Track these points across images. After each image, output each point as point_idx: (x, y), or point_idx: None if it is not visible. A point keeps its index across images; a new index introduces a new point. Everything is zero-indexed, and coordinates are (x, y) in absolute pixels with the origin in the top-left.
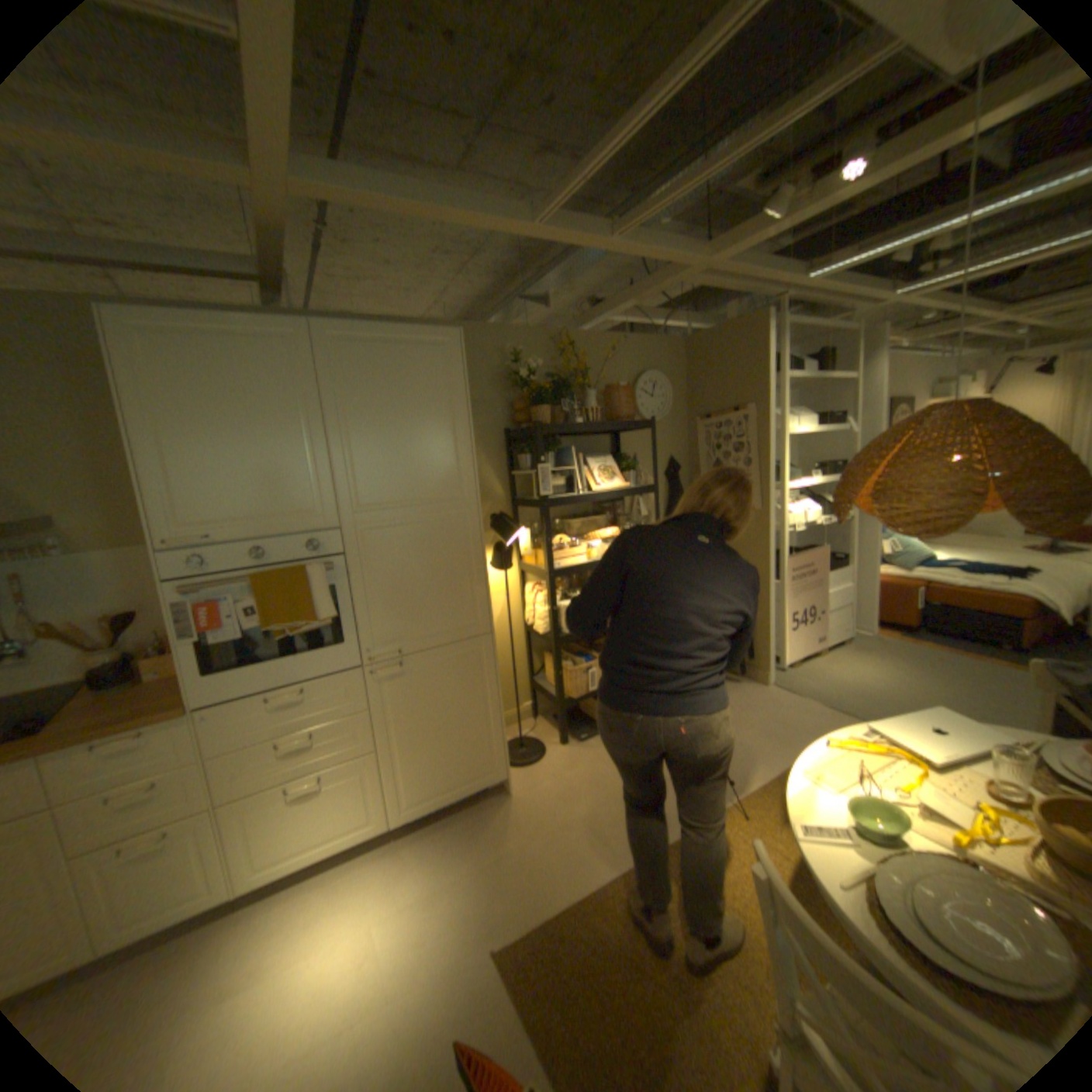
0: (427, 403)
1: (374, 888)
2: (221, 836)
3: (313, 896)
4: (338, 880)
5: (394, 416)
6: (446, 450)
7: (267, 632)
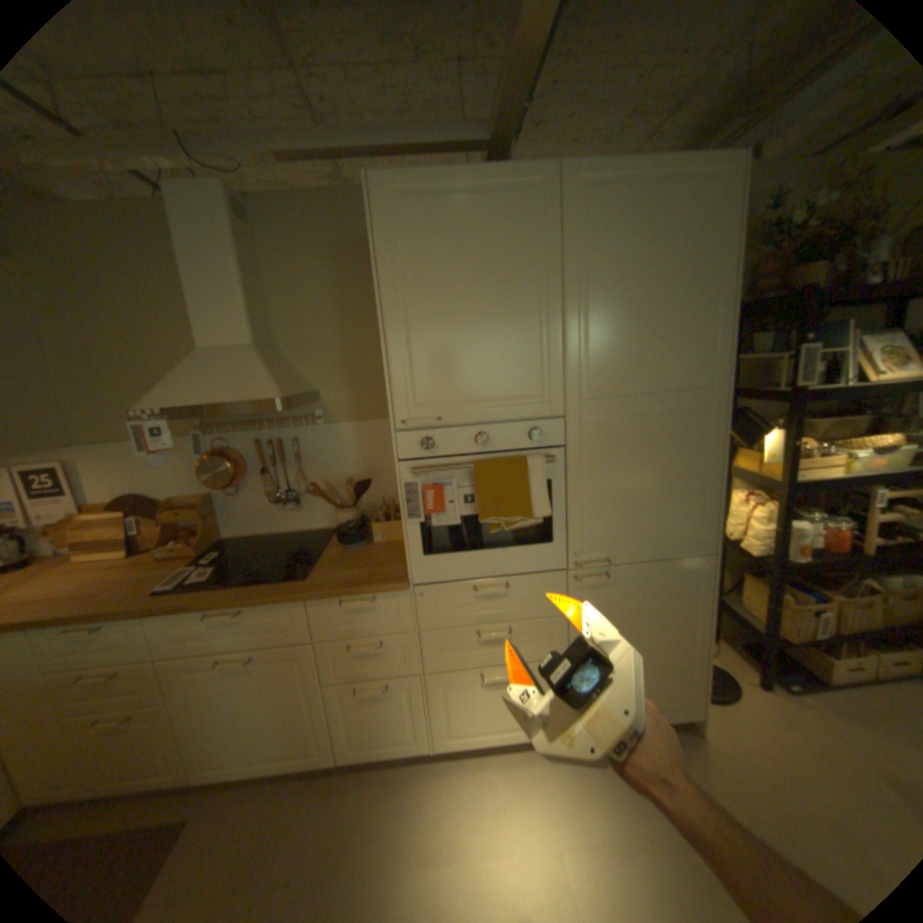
0: (687, 260)
1: (559, 800)
2: (428, 701)
3: (500, 780)
4: (522, 771)
5: (644, 279)
6: (702, 322)
7: (486, 522)
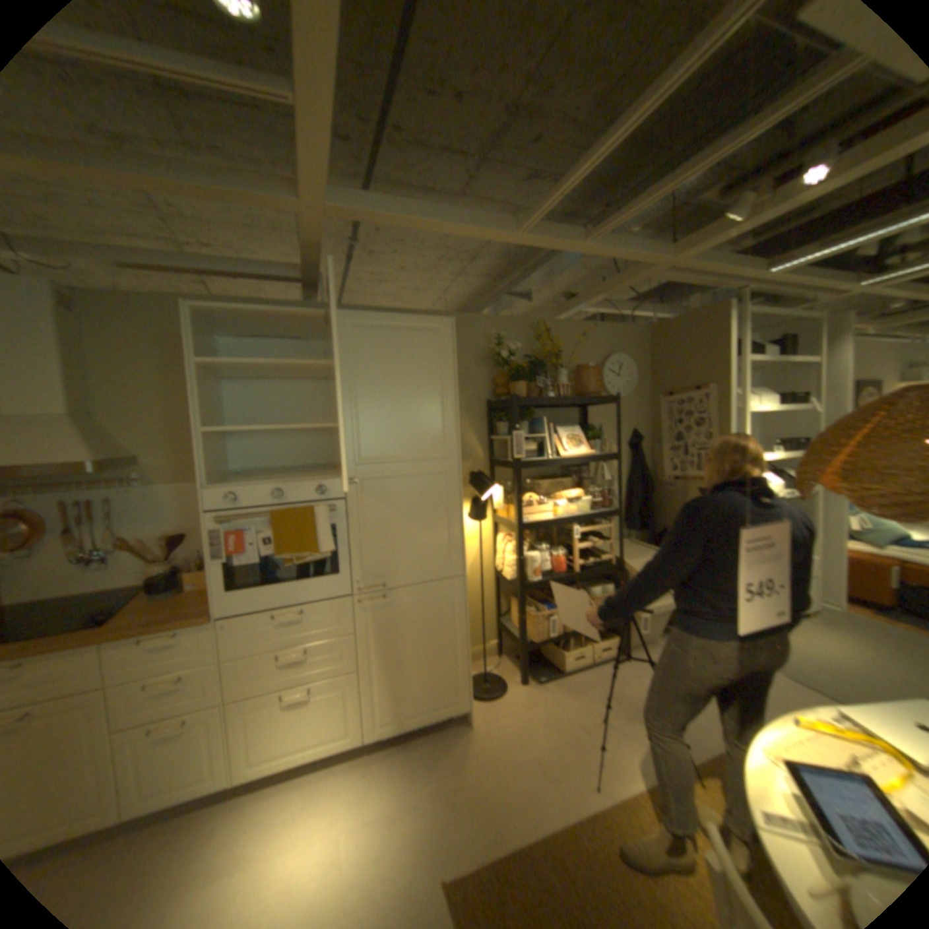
0: (422, 378)
1: (346, 799)
2: (228, 731)
3: (296, 797)
4: (318, 786)
5: (395, 388)
6: (436, 417)
7: (280, 560)
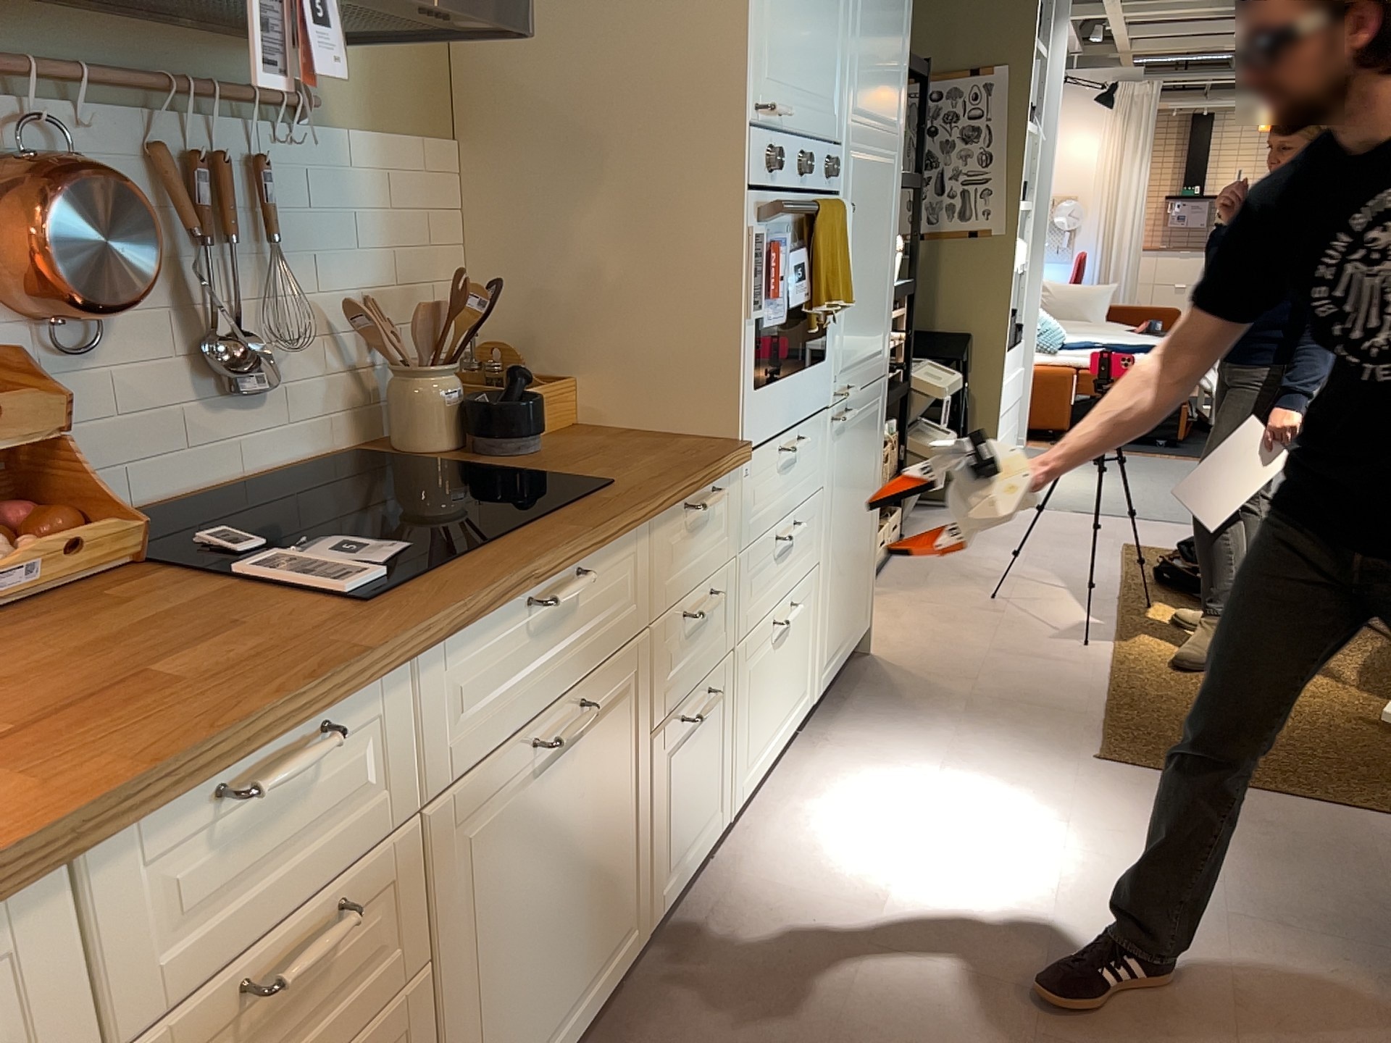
0: None
1: (865, 769)
2: (736, 700)
3: (797, 803)
4: (800, 781)
5: None
6: (901, 43)
7: (817, 312)
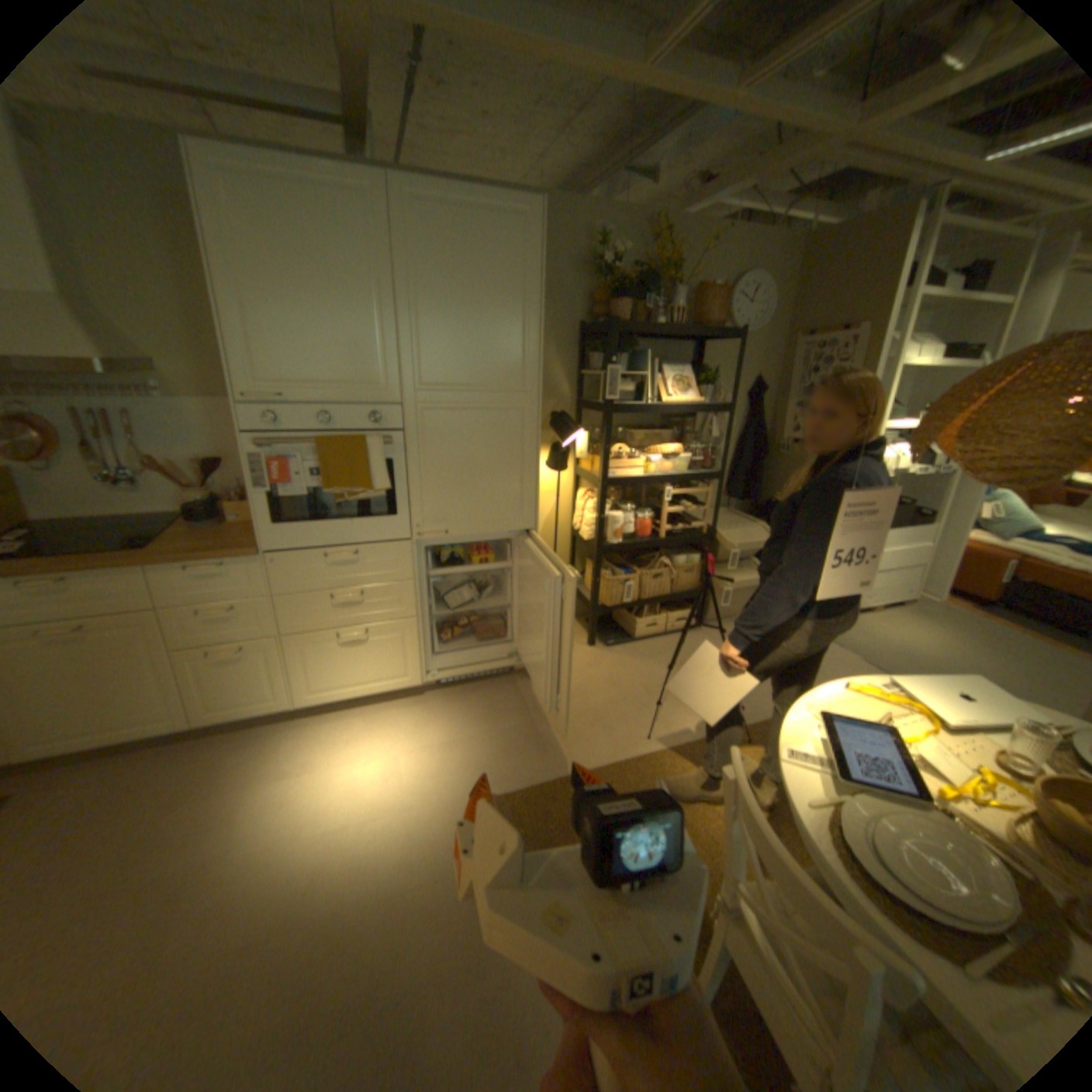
0: (500, 282)
1: (406, 727)
2: (286, 659)
3: (357, 722)
4: (378, 714)
5: (465, 293)
6: (514, 337)
7: (331, 493)
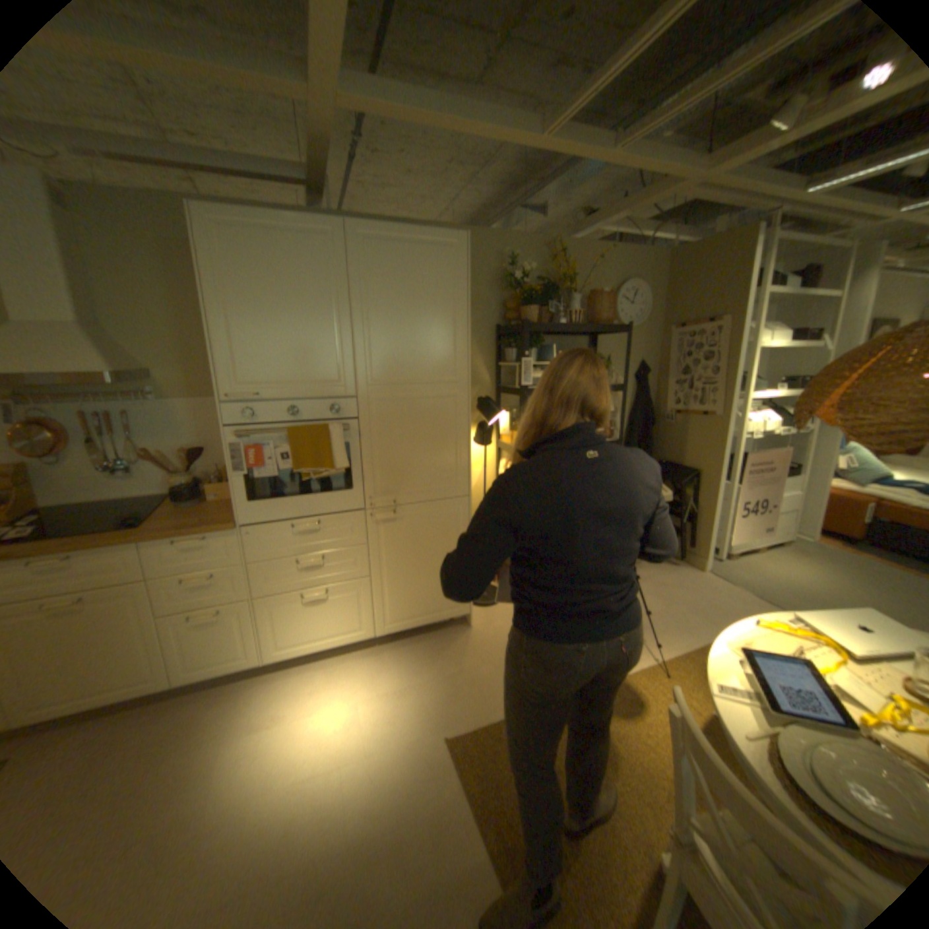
0: (434, 297)
1: (361, 677)
2: (256, 620)
3: (318, 675)
4: (336, 667)
5: (407, 307)
6: (446, 339)
7: (297, 473)
